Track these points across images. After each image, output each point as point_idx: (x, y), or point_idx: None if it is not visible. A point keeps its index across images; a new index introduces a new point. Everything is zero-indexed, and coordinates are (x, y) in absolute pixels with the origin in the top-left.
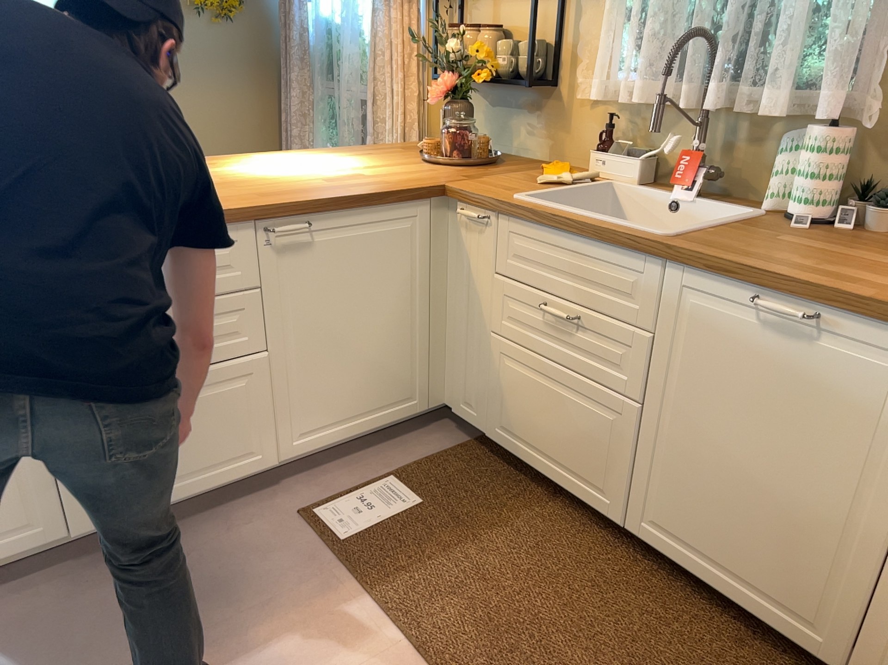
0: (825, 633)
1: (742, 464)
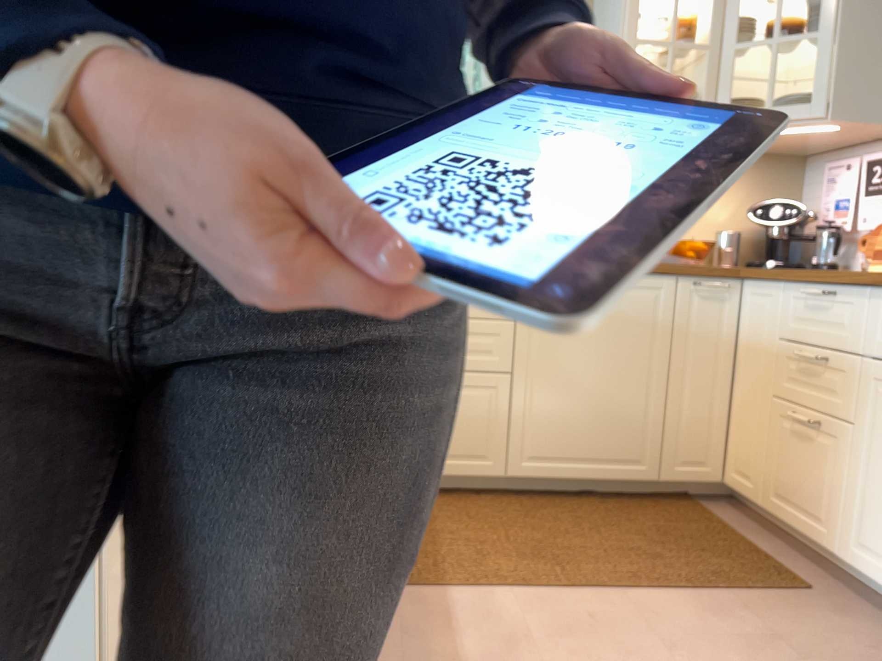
0: (647, 461)
1: (588, 382)
